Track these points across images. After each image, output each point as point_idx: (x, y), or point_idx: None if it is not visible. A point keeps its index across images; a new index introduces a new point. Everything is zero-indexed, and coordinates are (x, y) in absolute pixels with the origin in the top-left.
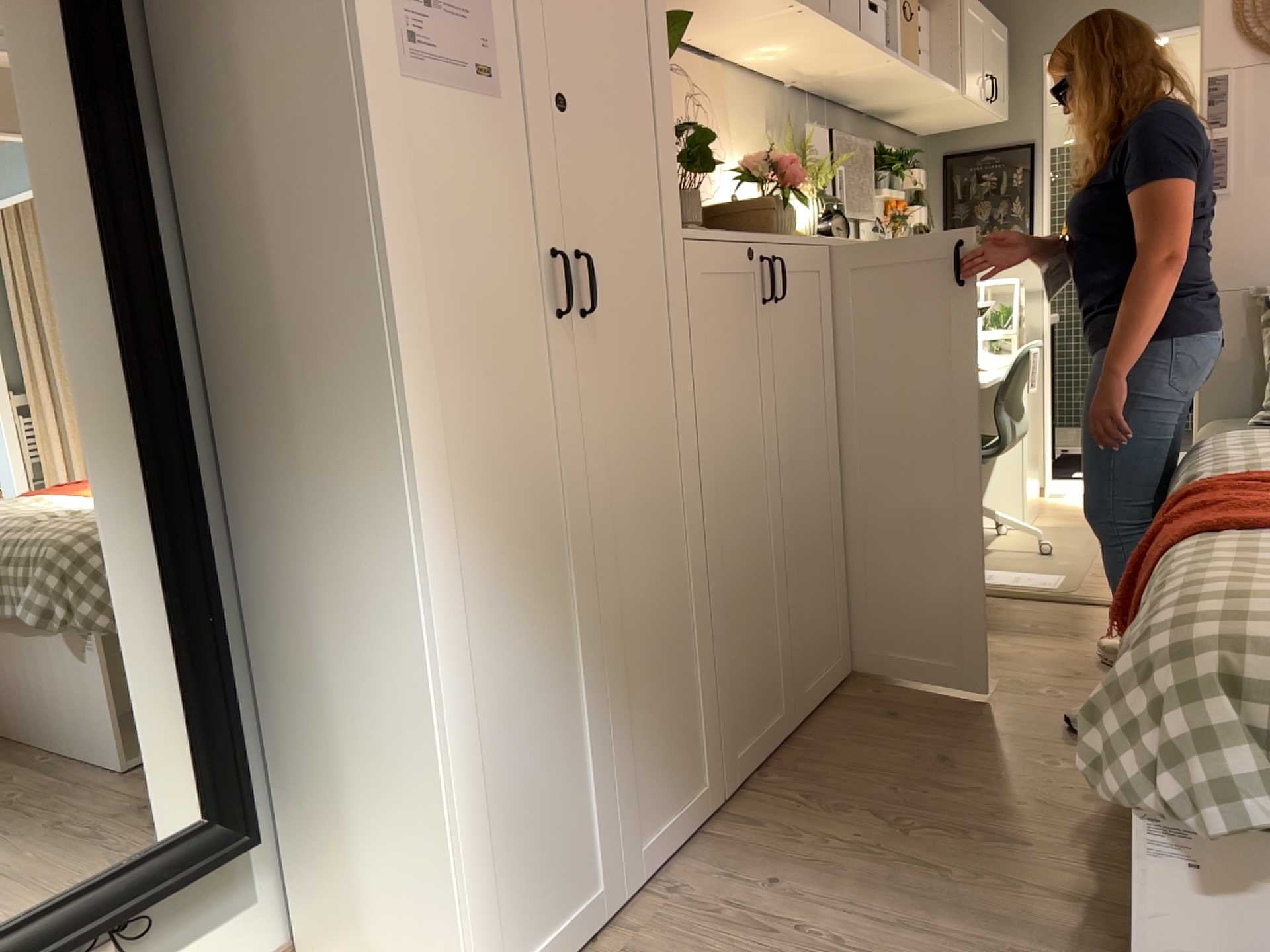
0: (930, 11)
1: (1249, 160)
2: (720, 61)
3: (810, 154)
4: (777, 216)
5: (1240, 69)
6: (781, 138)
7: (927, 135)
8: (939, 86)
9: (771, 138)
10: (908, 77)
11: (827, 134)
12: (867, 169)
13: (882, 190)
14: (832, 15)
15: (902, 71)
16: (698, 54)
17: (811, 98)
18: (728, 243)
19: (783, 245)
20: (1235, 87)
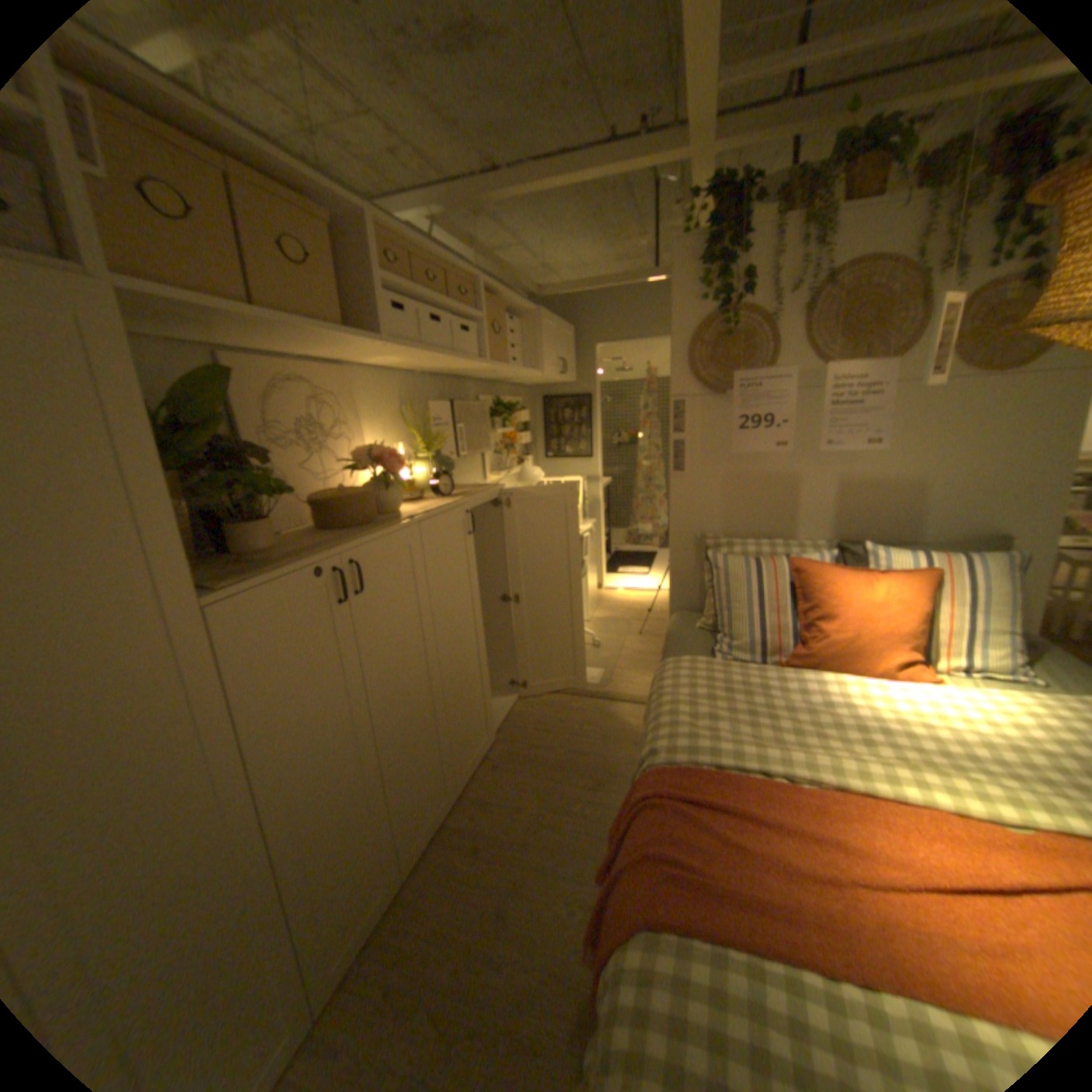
0: (522, 317)
1: (697, 454)
2: (347, 363)
3: (434, 421)
4: (383, 493)
5: (692, 395)
6: (409, 412)
7: (533, 384)
8: (530, 366)
9: (401, 413)
10: (501, 368)
11: (450, 403)
12: (487, 416)
13: (501, 425)
14: (422, 340)
15: (495, 366)
16: (324, 359)
17: (441, 375)
18: (283, 577)
19: (362, 545)
20: (689, 407)
